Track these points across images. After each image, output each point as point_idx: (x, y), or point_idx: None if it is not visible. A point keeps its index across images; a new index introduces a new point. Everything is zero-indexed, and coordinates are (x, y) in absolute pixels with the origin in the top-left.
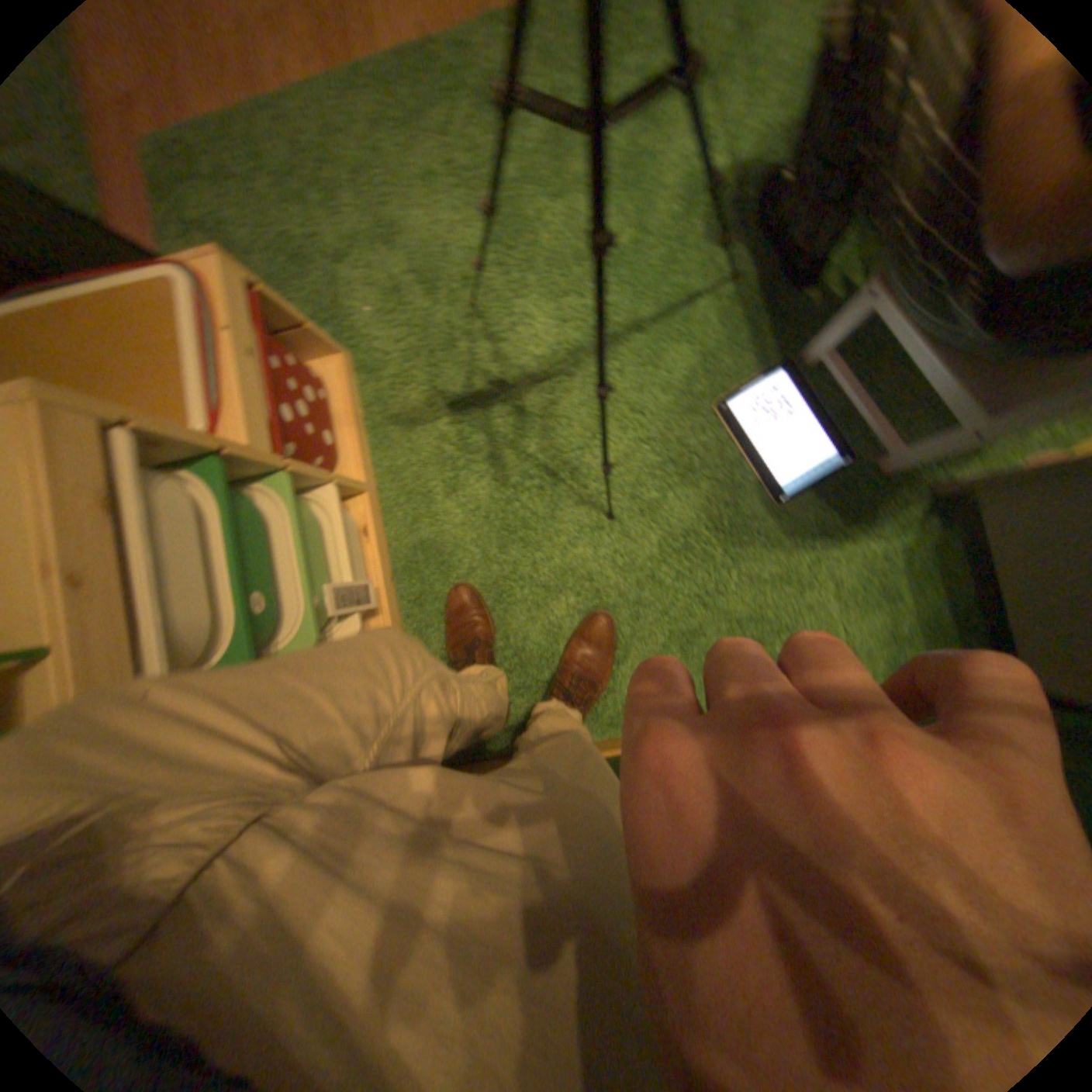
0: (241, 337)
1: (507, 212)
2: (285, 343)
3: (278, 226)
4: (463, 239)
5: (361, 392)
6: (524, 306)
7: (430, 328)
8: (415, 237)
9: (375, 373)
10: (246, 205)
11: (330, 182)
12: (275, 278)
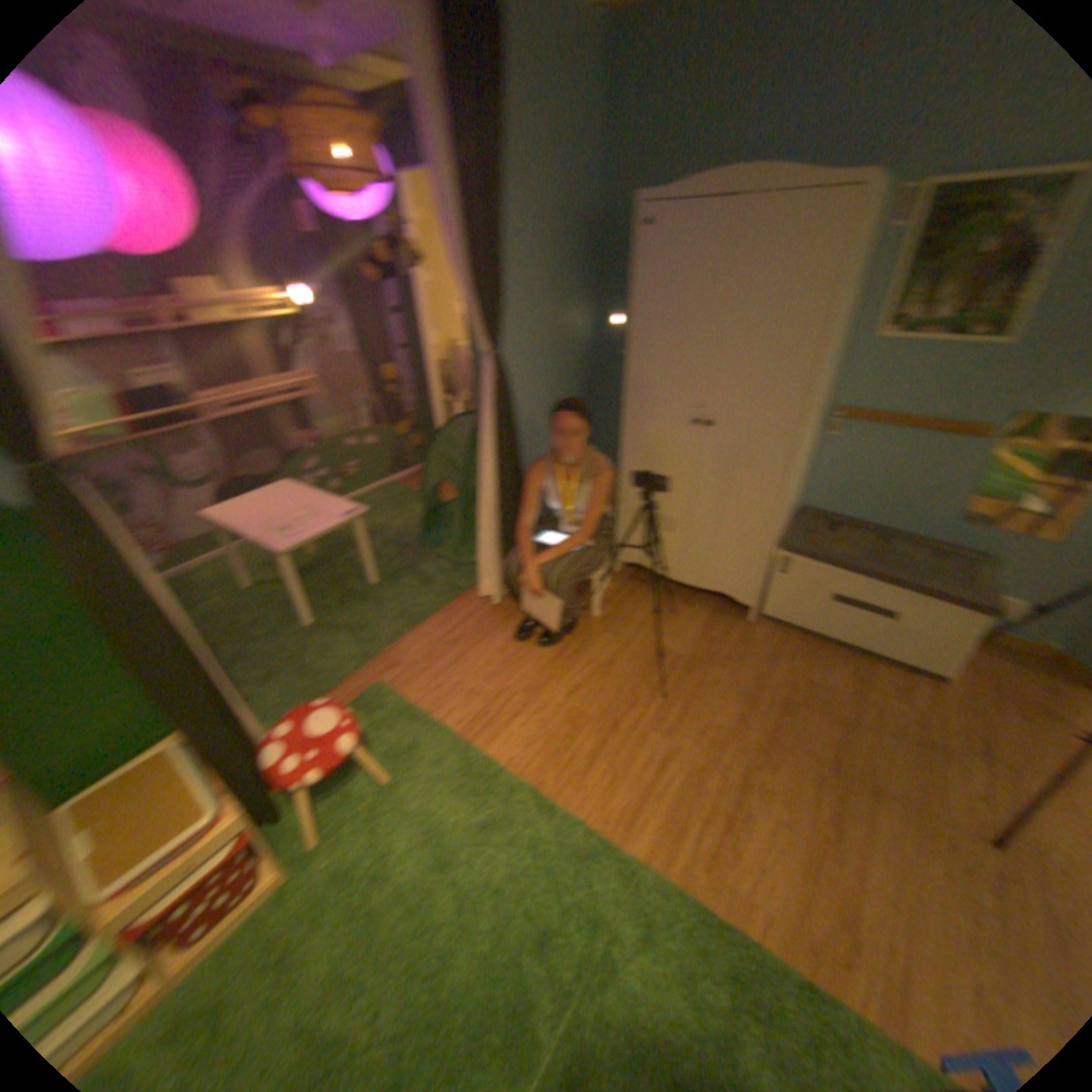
0: (214, 849)
1: (430, 907)
2: (241, 861)
3: (361, 776)
4: (399, 892)
5: (260, 910)
6: (368, 982)
7: (326, 922)
8: (387, 859)
9: (279, 909)
10: (366, 752)
11: (399, 784)
12: (327, 797)
